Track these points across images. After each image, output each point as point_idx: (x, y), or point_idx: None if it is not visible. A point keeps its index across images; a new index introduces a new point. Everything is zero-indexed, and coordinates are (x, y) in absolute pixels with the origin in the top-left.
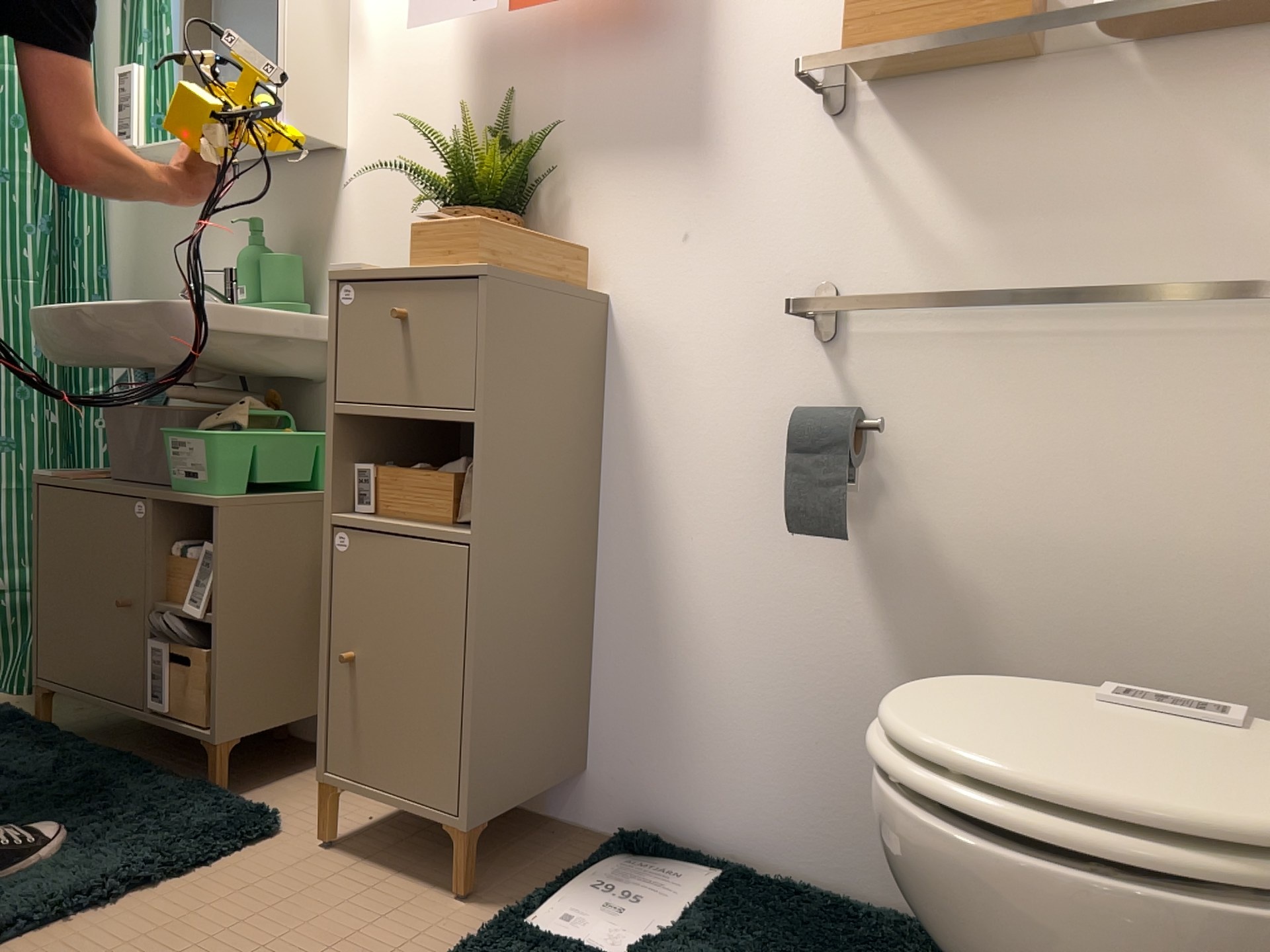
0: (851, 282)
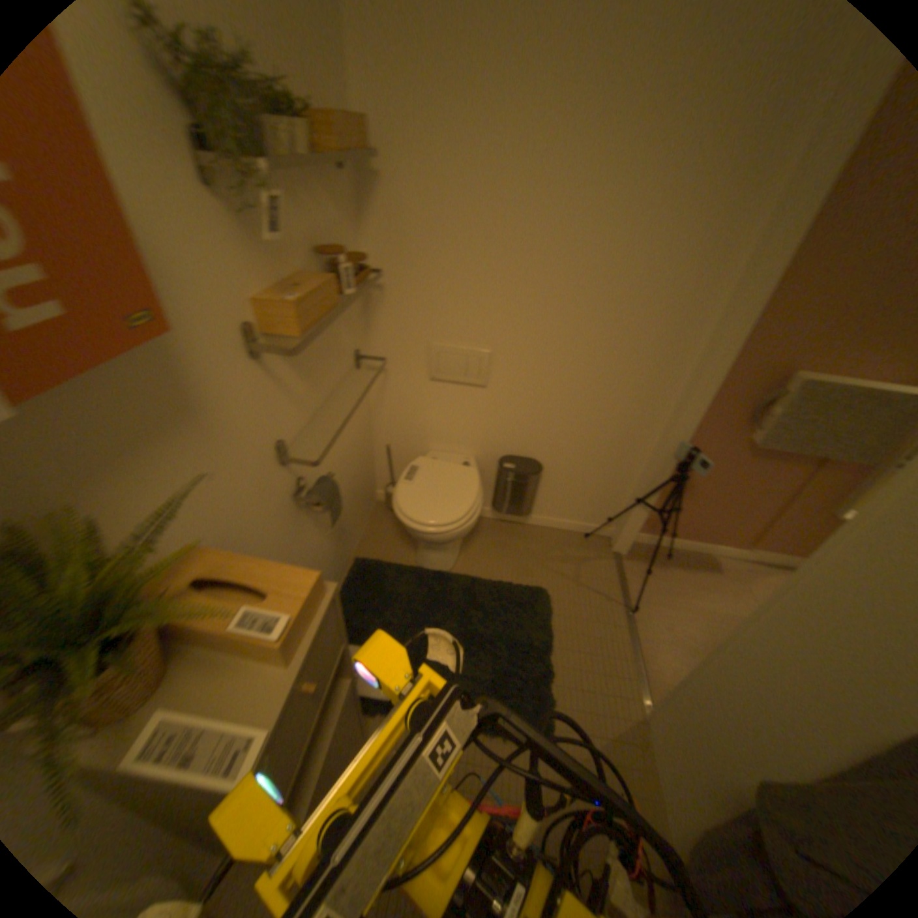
0: (286, 431)
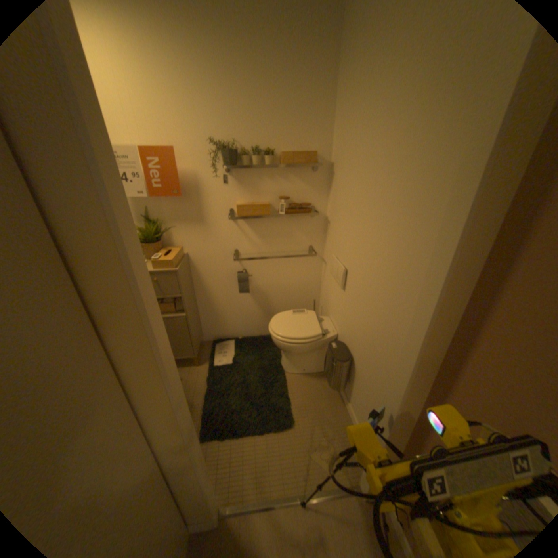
0: (241, 249)
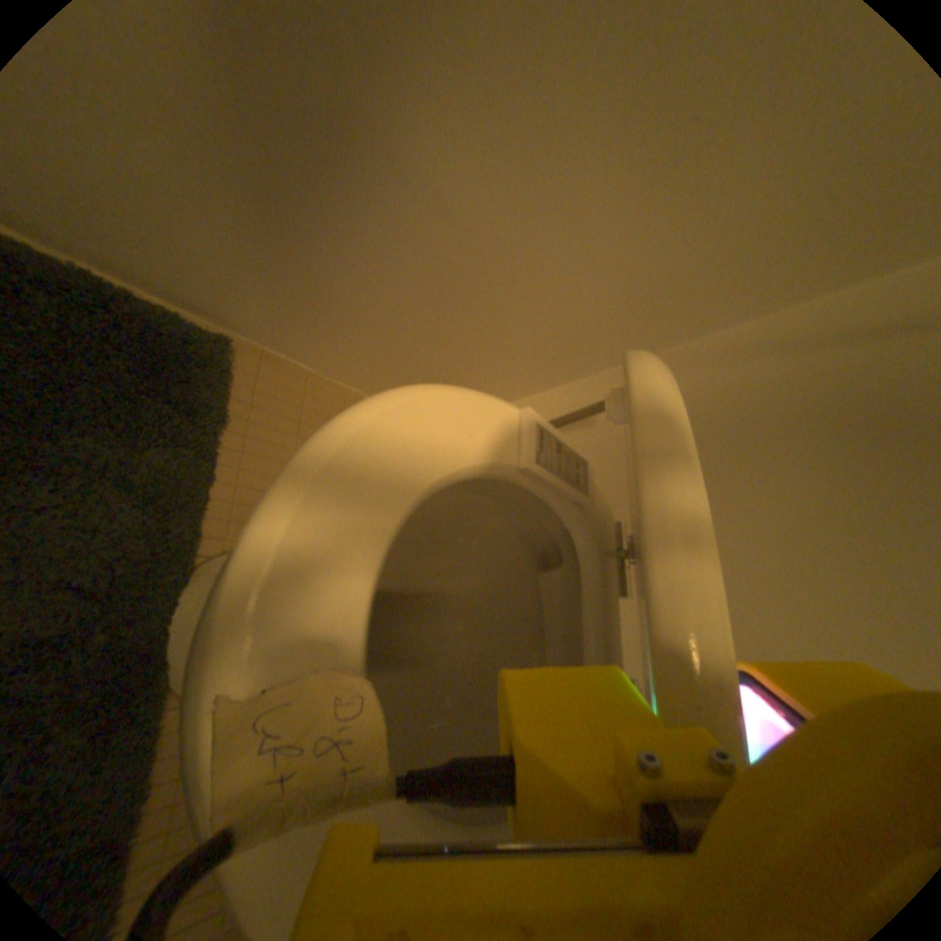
0: None
